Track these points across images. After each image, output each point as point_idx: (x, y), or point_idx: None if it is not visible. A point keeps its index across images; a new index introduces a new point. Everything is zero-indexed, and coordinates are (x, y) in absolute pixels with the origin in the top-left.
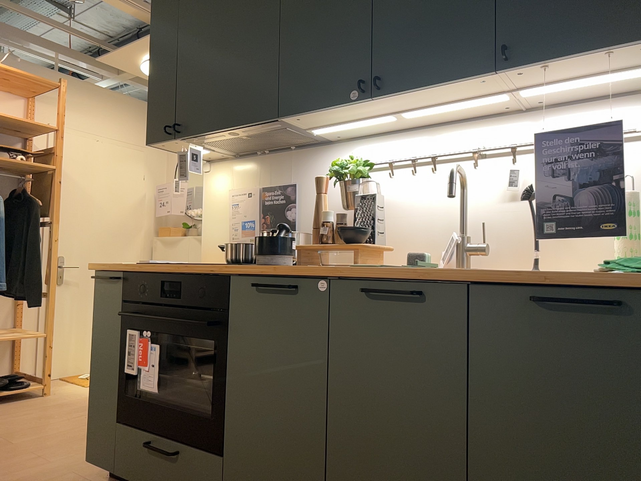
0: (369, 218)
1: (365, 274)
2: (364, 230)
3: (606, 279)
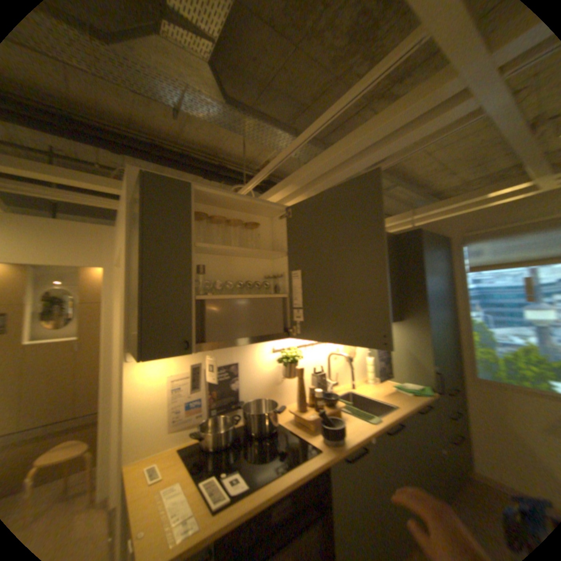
0: (325, 387)
1: (389, 427)
2: (334, 396)
3: (430, 402)
